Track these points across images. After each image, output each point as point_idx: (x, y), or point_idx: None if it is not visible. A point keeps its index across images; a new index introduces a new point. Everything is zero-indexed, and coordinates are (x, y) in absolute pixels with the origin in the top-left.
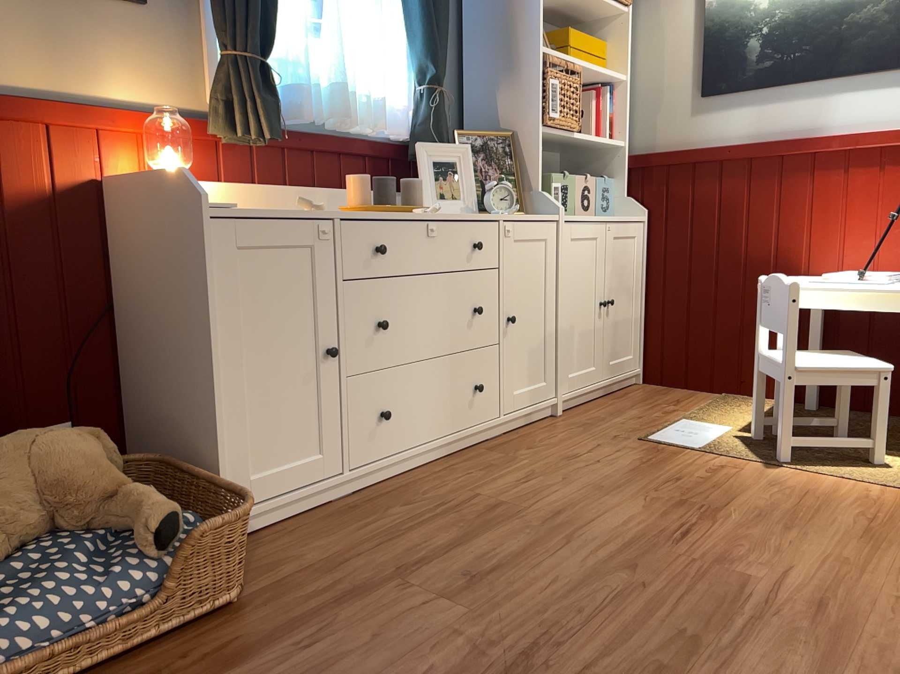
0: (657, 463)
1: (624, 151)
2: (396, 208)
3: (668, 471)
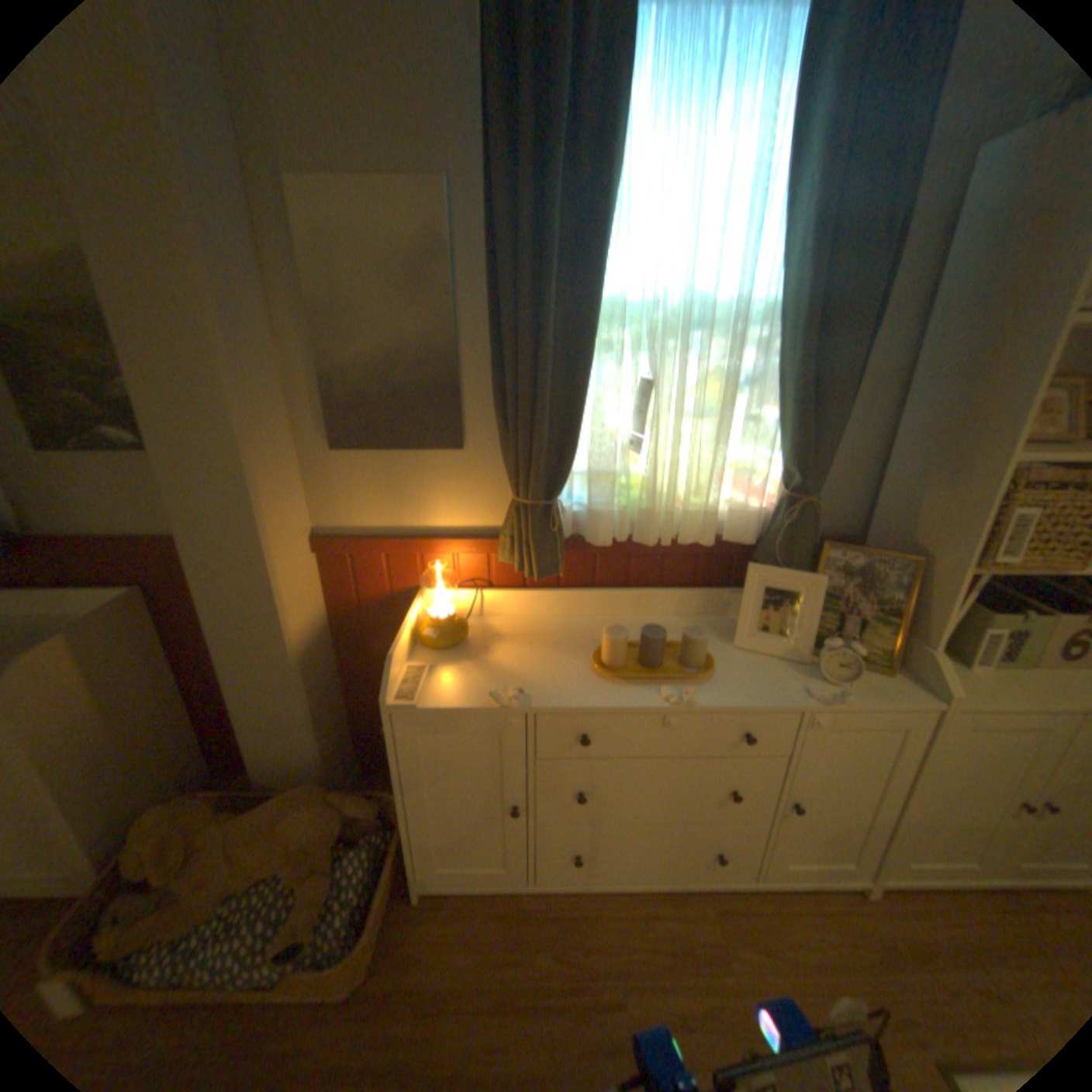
0: None
1: None
2: (646, 678)
3: None
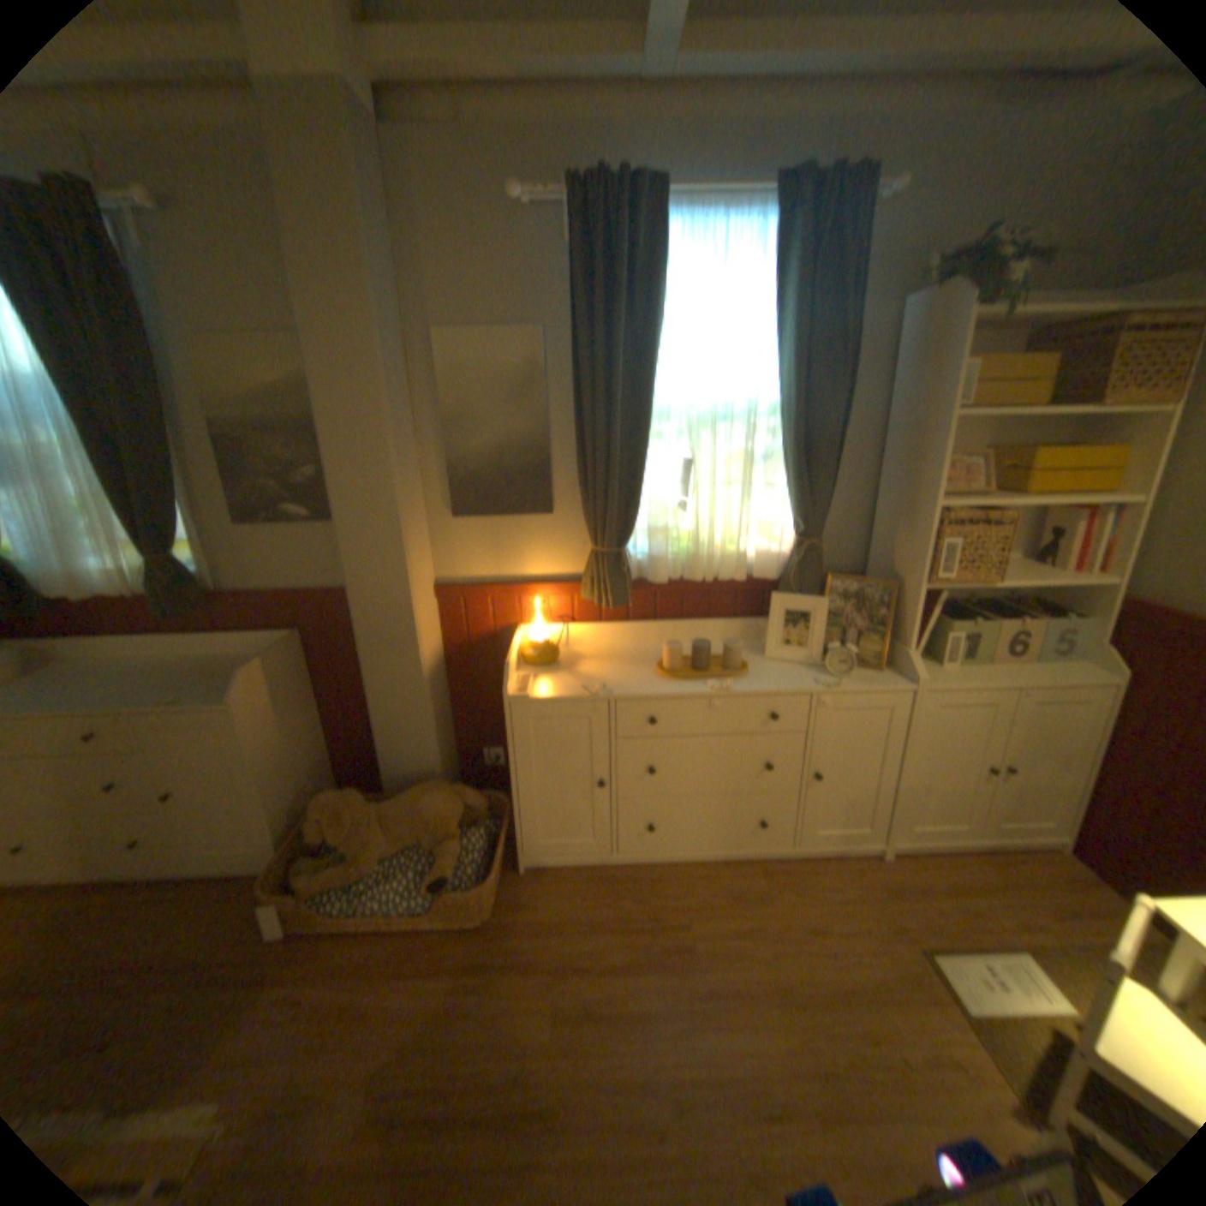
0: (891, 1005)
1: (1119, 591)
2: (695, 677)
3: (885, 1025)
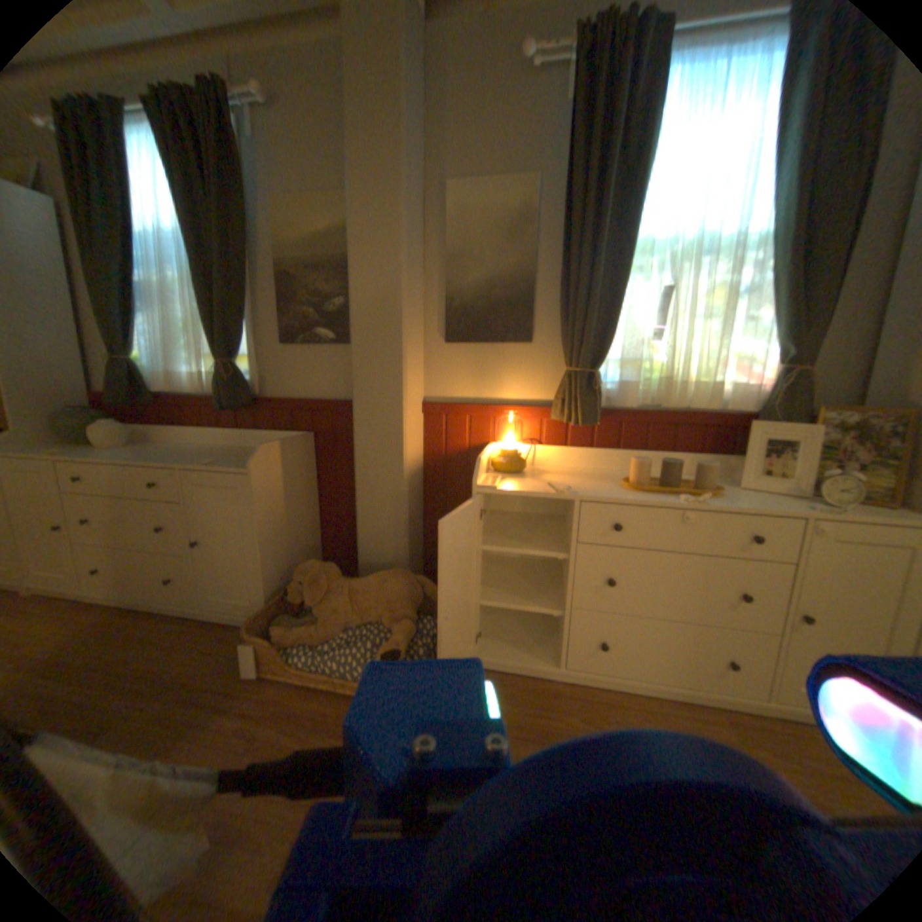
0: None
1: None
2: (667, 491)
3: None
